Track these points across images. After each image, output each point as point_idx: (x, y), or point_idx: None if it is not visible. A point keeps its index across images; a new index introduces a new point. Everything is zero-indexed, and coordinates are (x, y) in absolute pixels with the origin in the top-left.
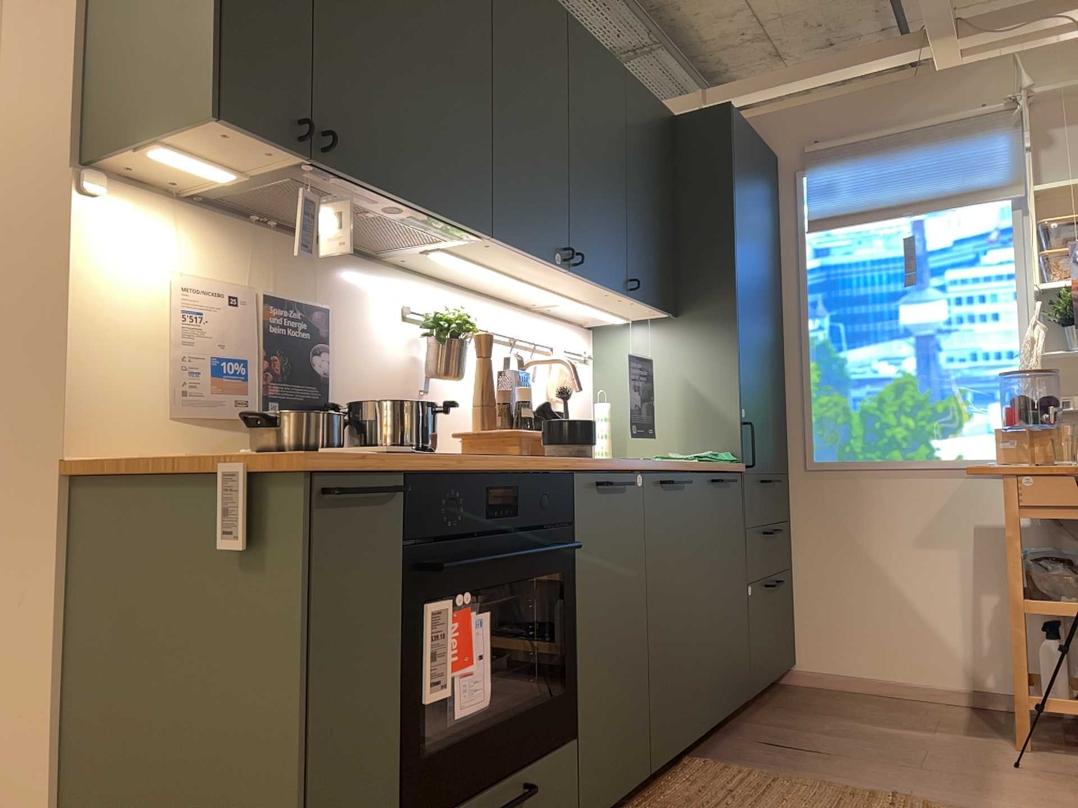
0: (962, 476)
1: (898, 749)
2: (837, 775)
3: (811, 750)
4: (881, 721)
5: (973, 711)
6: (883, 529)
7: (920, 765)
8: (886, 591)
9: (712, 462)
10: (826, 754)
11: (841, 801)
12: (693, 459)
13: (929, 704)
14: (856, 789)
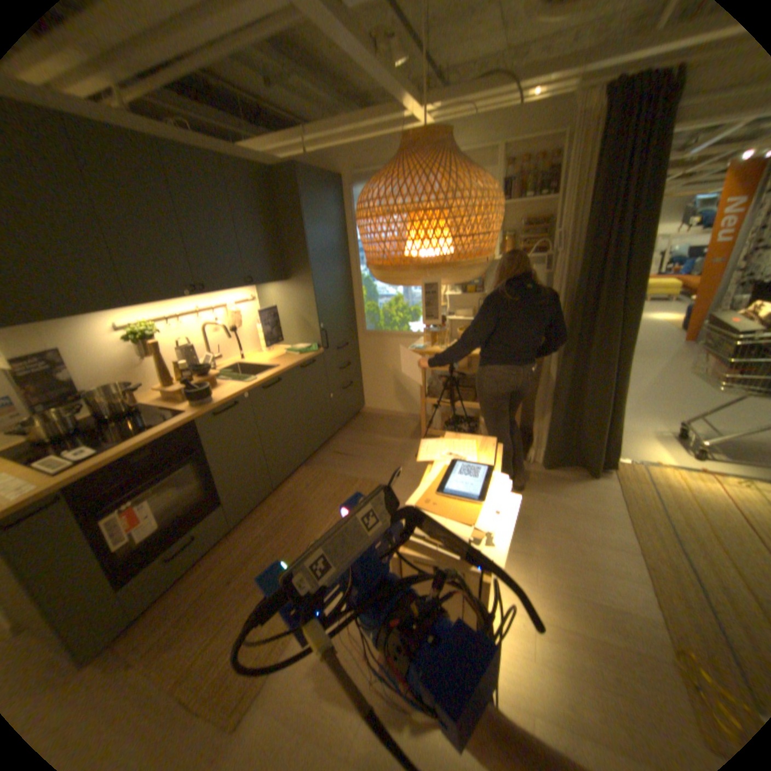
0: (419, 339)
1: (380, 451)
2: (350, 470)
3: (348, 456)
4: (383, 434)
5: (419, 424)
6: (391, 358)
7: (382, 460)
8: (393, 381)
9: (305, 354)
10: (353, 457)
11: (343, 487)
12: (296, 353)
13: (406, 420)
14: (351, 479)
